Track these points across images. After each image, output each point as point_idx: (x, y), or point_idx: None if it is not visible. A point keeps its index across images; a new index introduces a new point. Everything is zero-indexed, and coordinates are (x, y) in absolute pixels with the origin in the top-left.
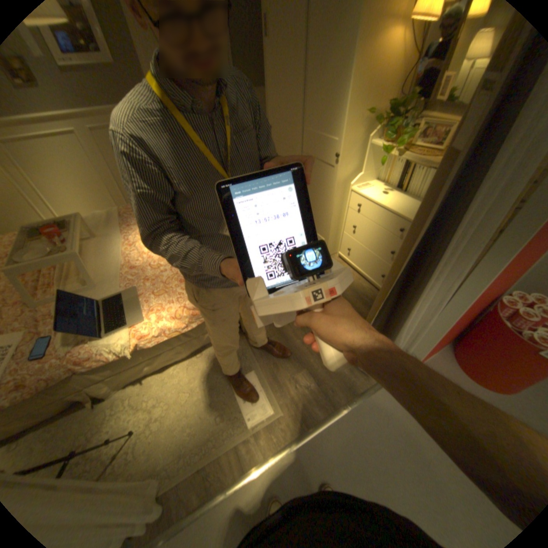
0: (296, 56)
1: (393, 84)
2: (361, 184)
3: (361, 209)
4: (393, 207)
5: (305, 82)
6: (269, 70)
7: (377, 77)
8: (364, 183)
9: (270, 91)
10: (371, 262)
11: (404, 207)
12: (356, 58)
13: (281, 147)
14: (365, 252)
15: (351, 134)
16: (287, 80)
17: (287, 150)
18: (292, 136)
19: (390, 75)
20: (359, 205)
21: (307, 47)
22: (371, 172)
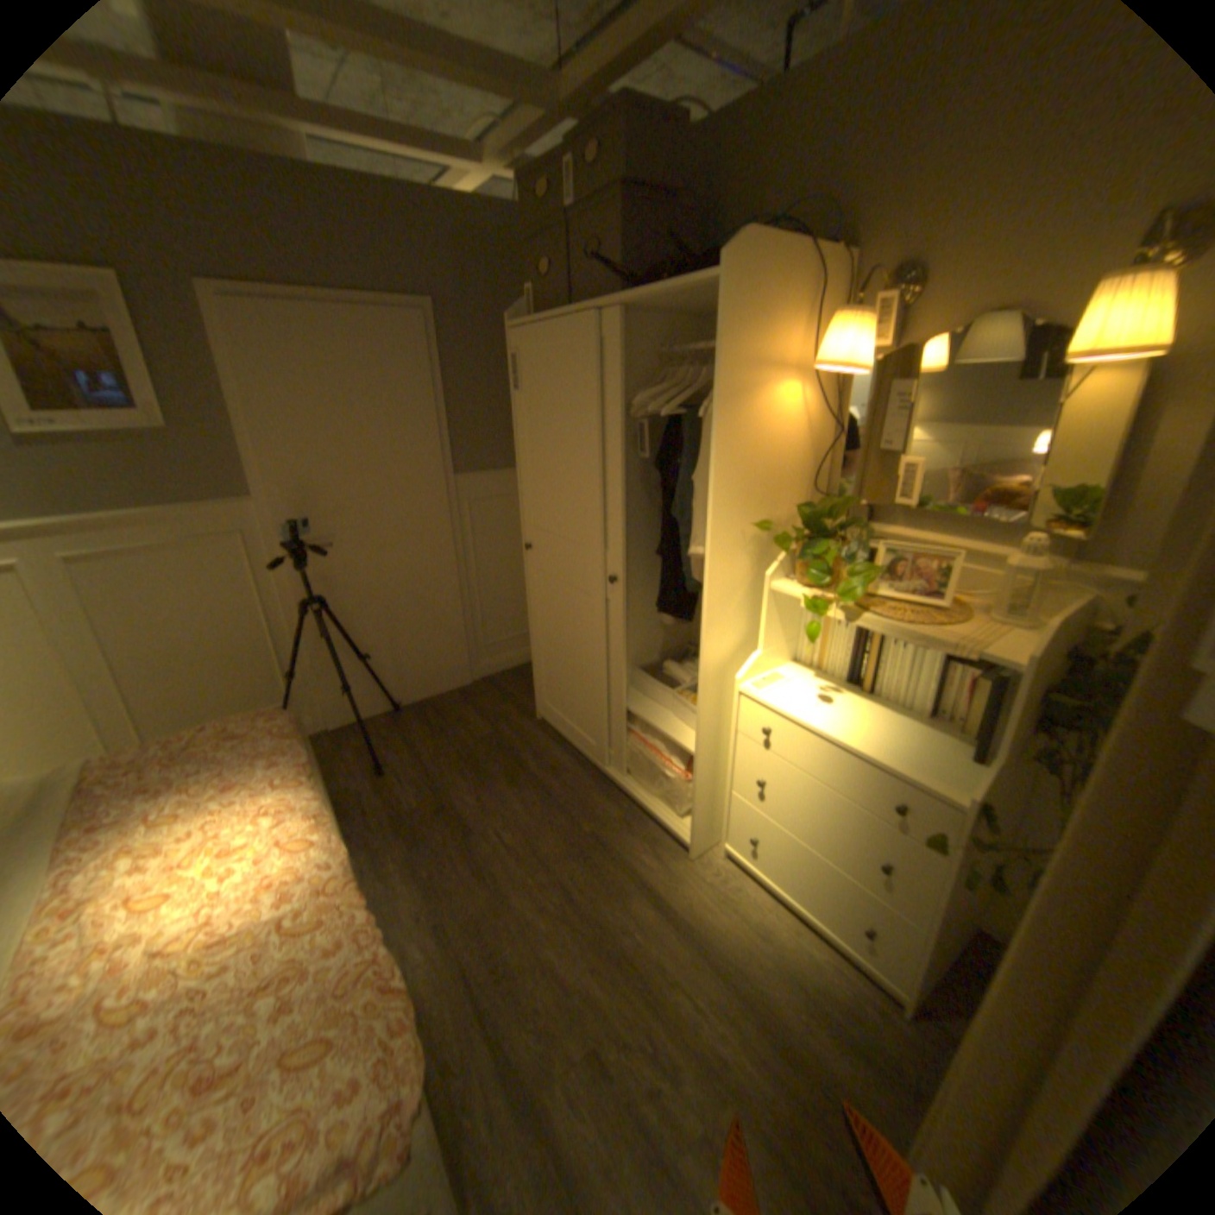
0: (582, 422)
1: (796, 475)
2: (761, 676)
3: (774, 740)
4: (862, 745)
5: (606, 468)
6: (525, 443)
7: (764, 463)
8: (768, 674)
9: (527, 479)
10: (823, 886)
11: (888, 742)
12: (715, 430)
13: (557, 587)
14: (803, 857)
15: (722, 571)
16: (564, 462)
17: (570, 594)
18: (580, 566)
19: (788, 460)
20: (766, 731)
21: (605, 407)
22: (778, 648)
